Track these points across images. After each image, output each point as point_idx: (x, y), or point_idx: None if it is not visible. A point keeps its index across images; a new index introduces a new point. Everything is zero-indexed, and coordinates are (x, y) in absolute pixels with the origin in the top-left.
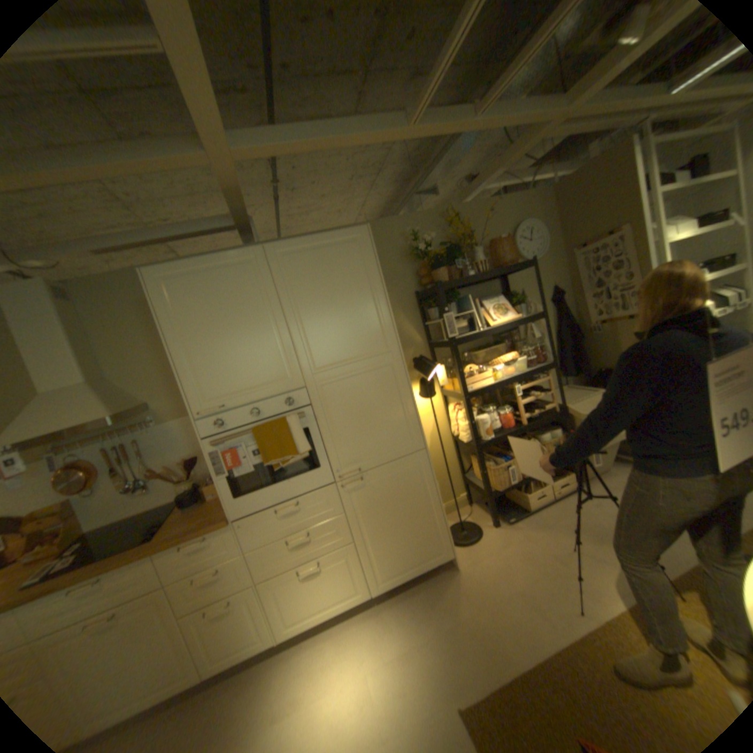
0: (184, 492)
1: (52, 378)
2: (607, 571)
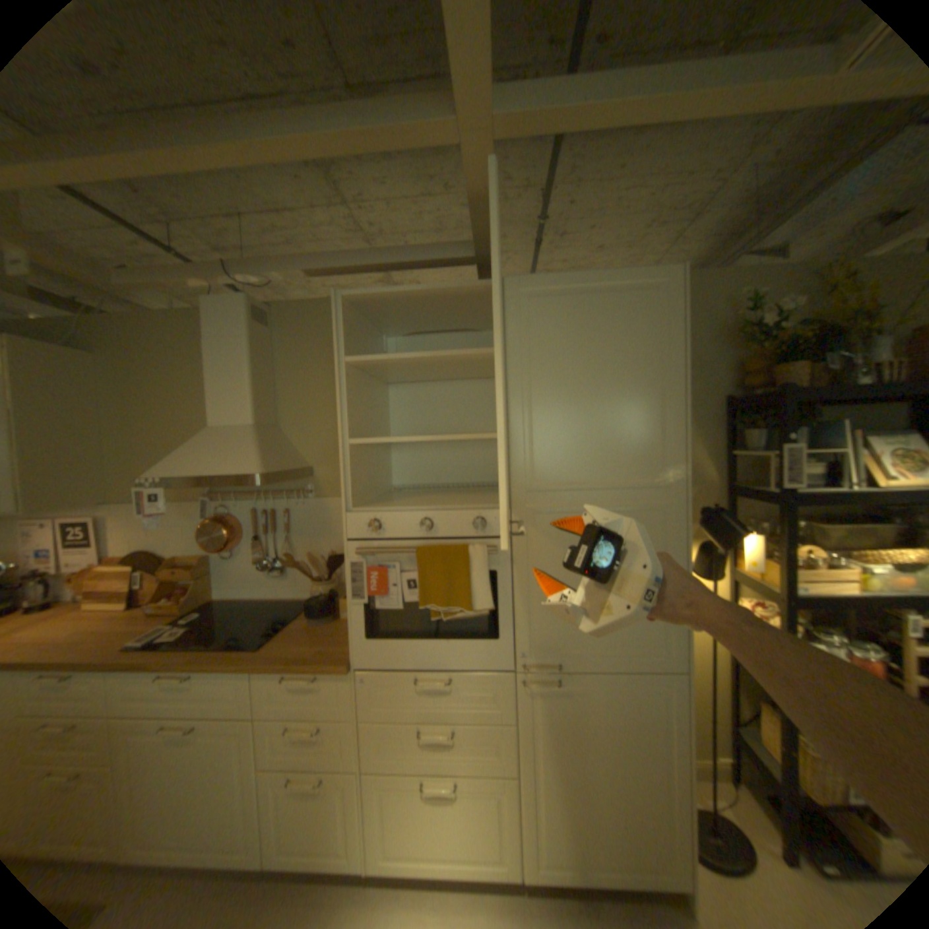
0: (320, 595)
1: (224, 412)
2: None
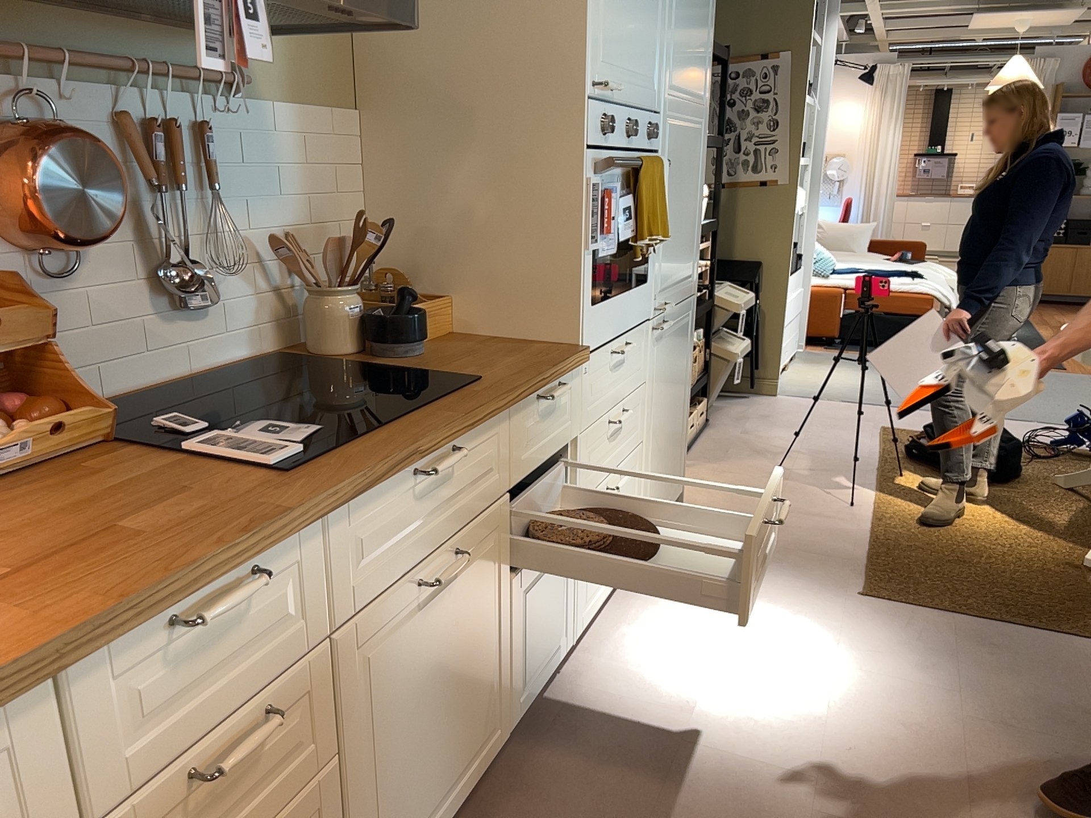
0: (364, 309)
1: None
2: (825, 473)
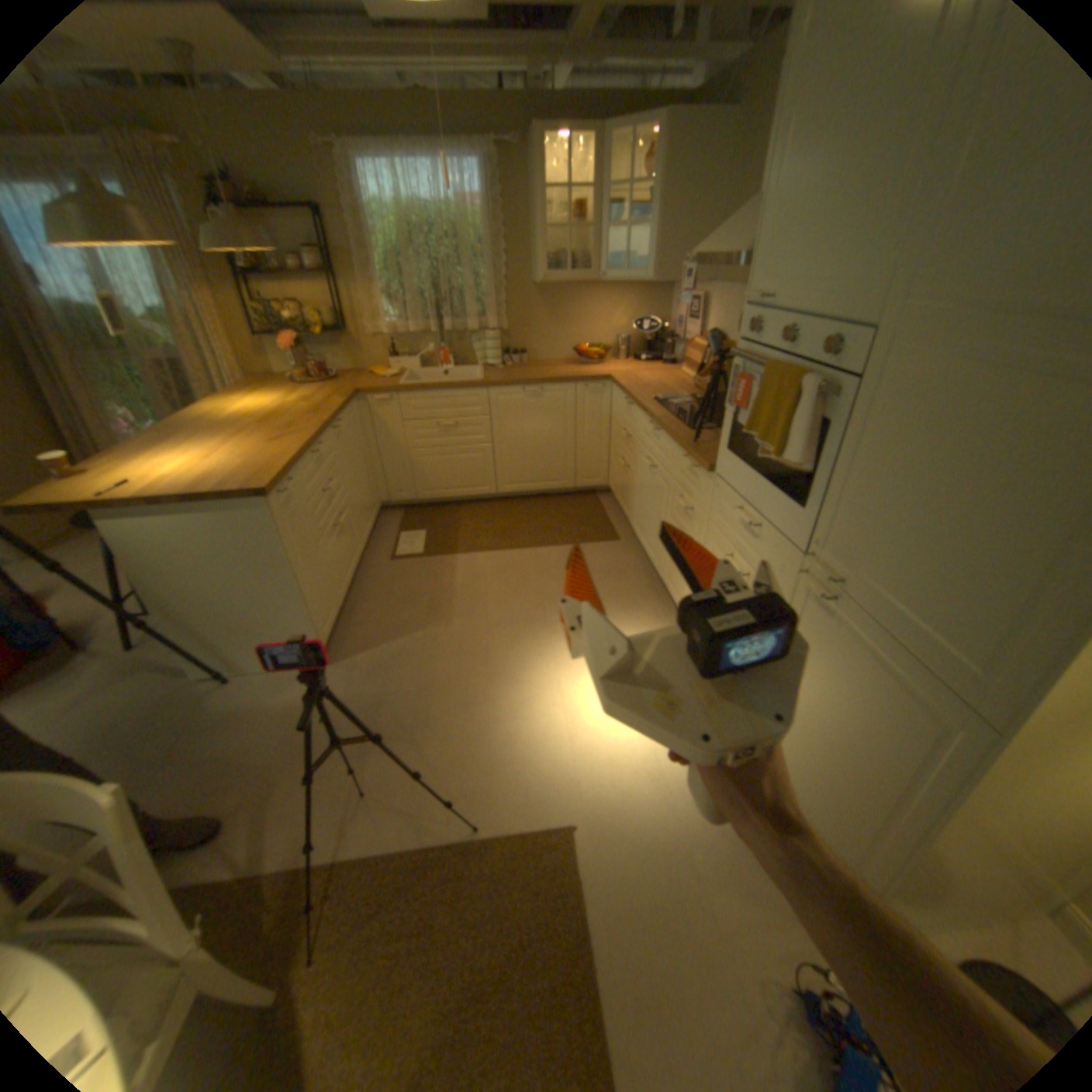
0: None
1: None
2: None
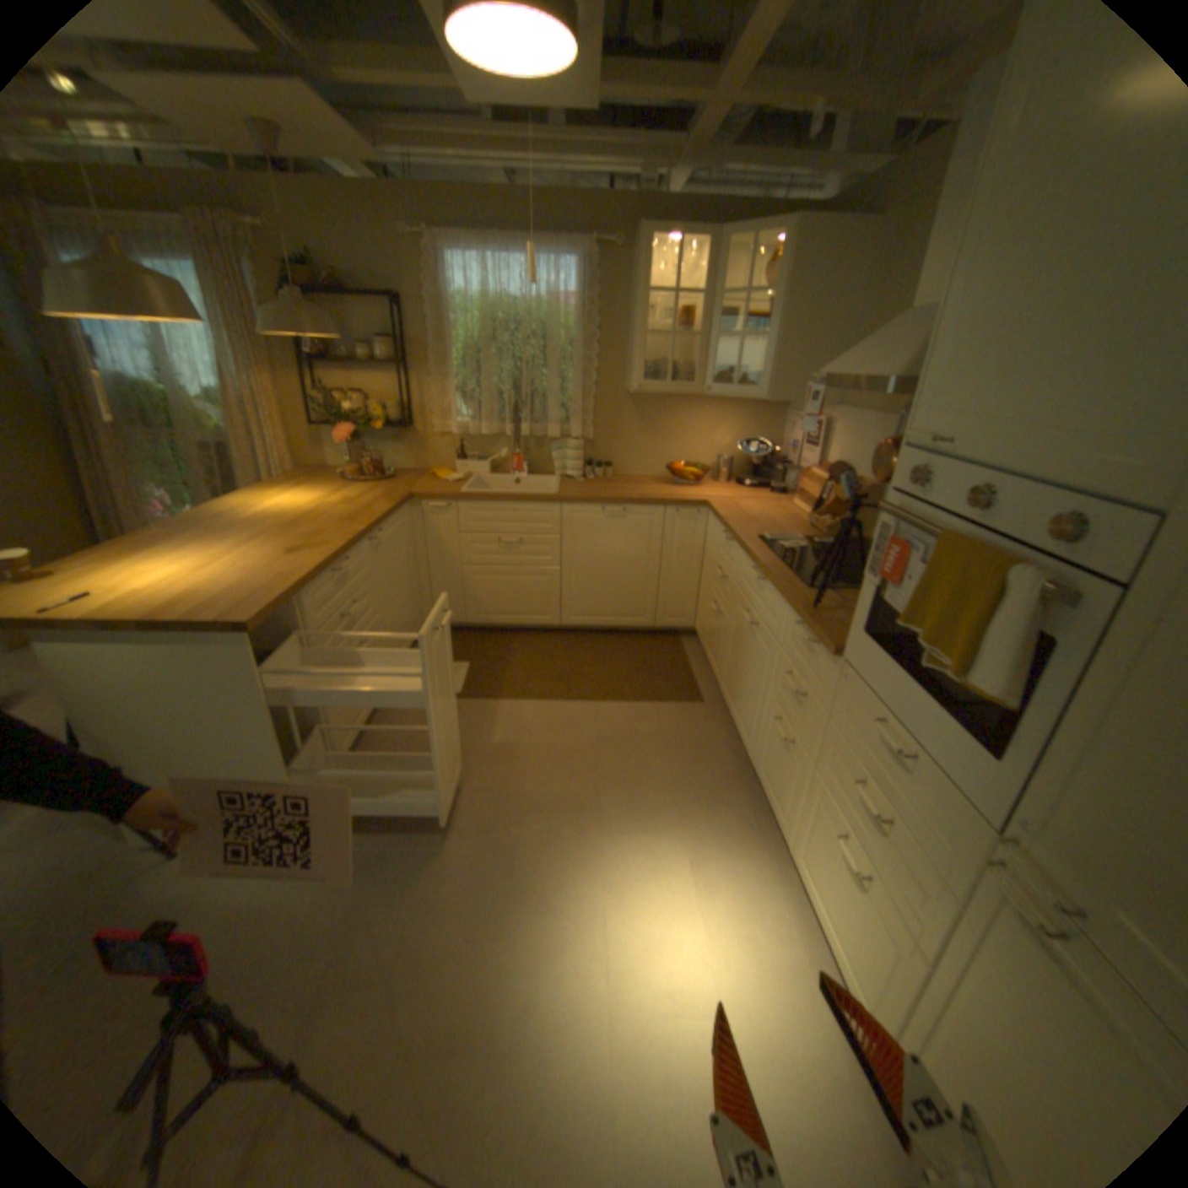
0: None
1: (933, 284)
2: None
